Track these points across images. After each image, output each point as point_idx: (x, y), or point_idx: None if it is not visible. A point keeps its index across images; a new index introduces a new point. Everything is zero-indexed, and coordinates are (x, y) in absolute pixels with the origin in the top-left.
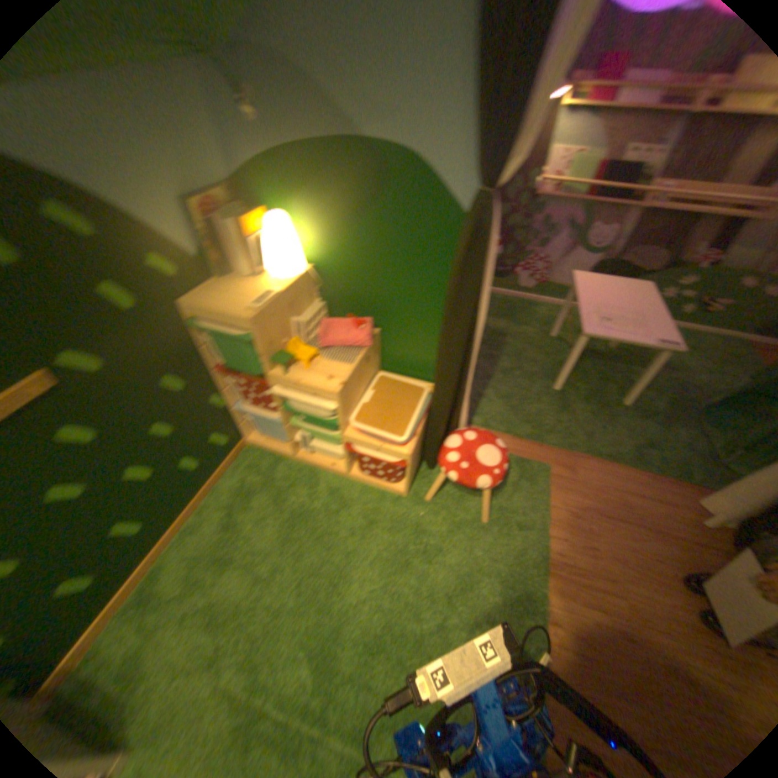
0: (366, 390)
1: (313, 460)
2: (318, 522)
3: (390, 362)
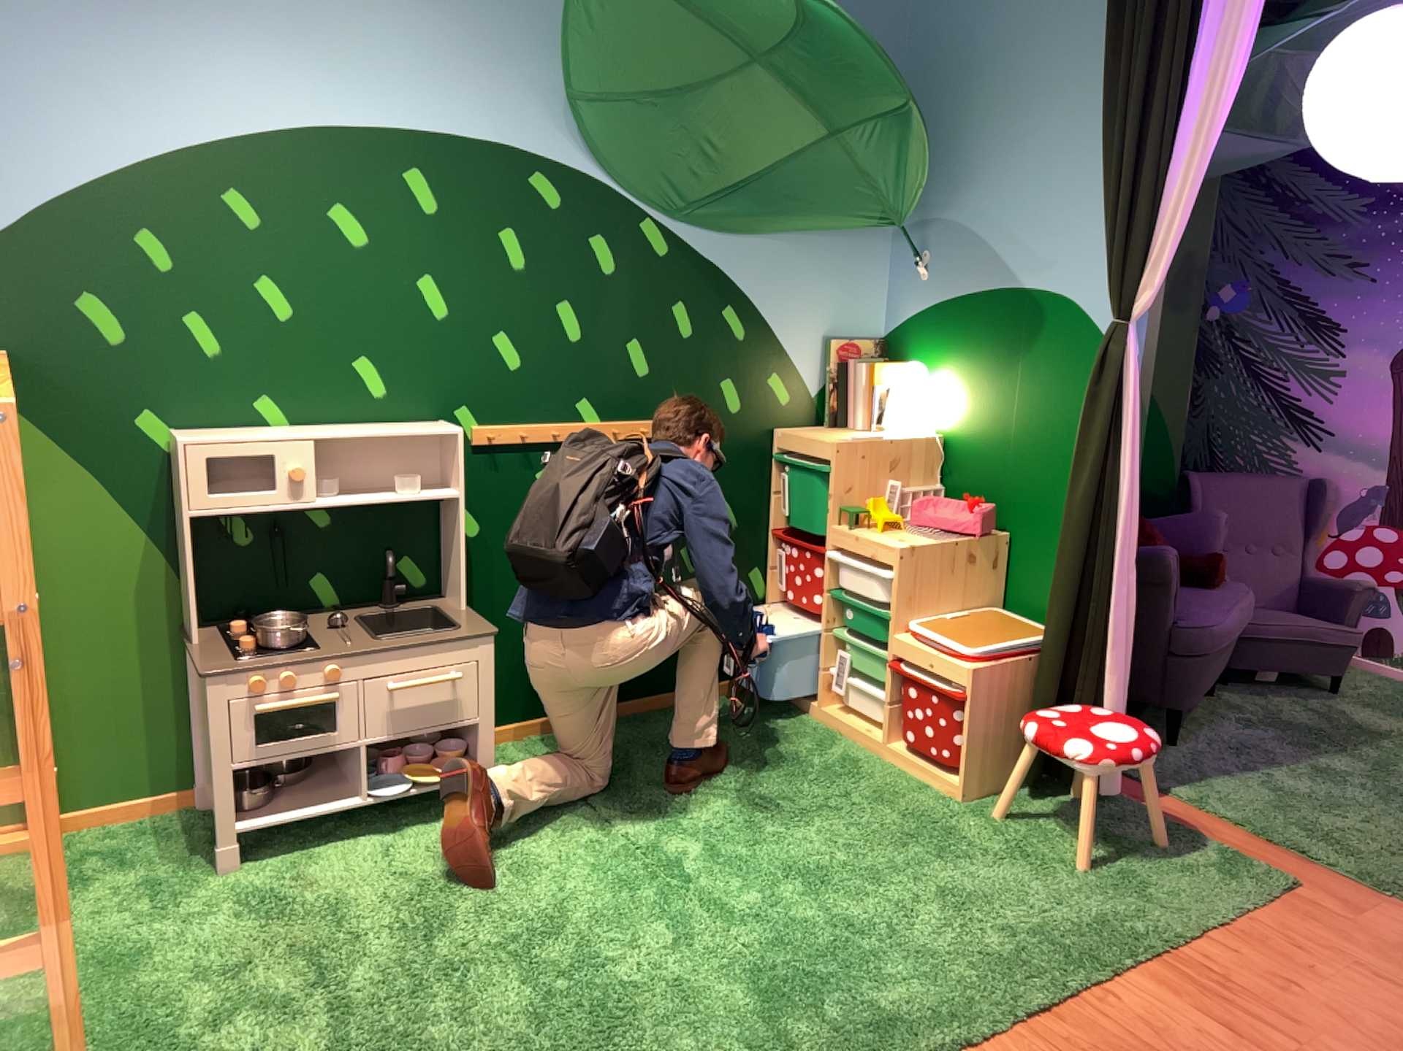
0: (949, 609)
1: (836, 717)
2: (800, 767)
3: (1009, 597)
